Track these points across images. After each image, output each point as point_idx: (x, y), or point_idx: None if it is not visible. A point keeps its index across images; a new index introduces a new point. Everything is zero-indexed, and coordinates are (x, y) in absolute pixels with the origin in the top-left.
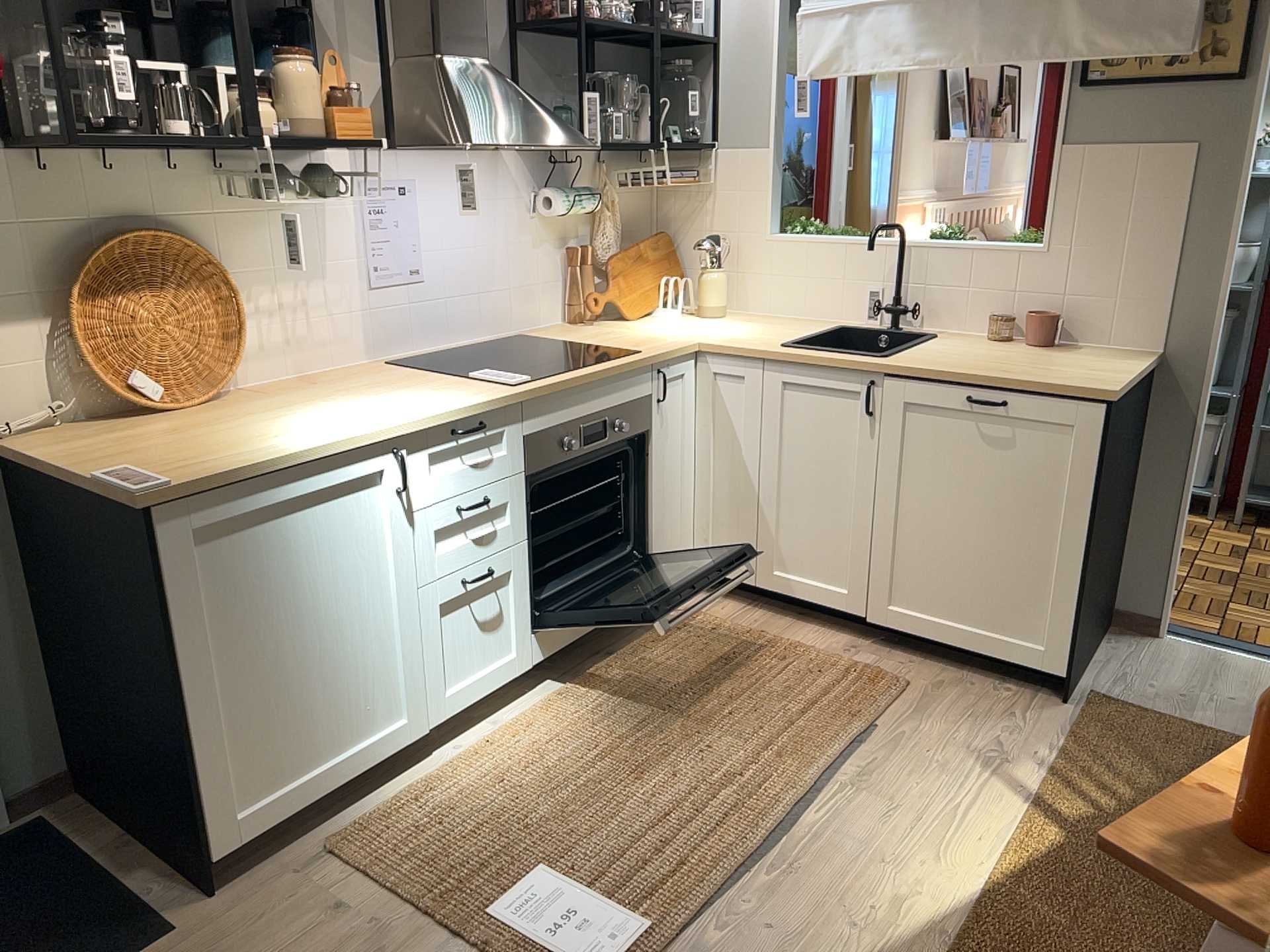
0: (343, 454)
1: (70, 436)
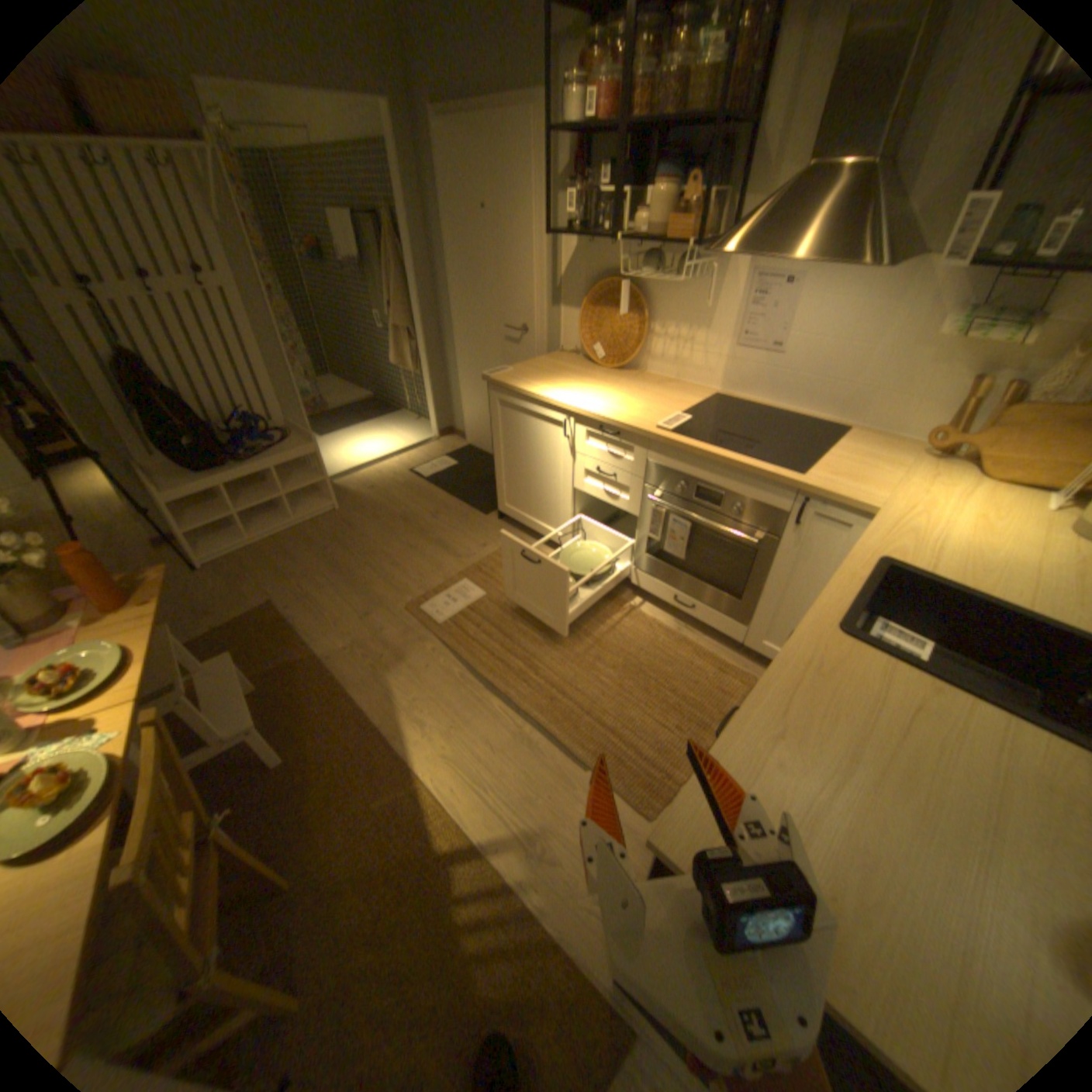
0: (545, 403)
1: (565, 358)
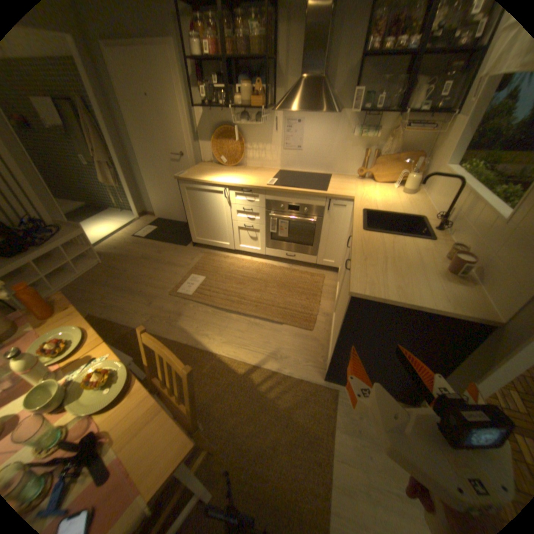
0: (212, 184)
1: (207, 164)
